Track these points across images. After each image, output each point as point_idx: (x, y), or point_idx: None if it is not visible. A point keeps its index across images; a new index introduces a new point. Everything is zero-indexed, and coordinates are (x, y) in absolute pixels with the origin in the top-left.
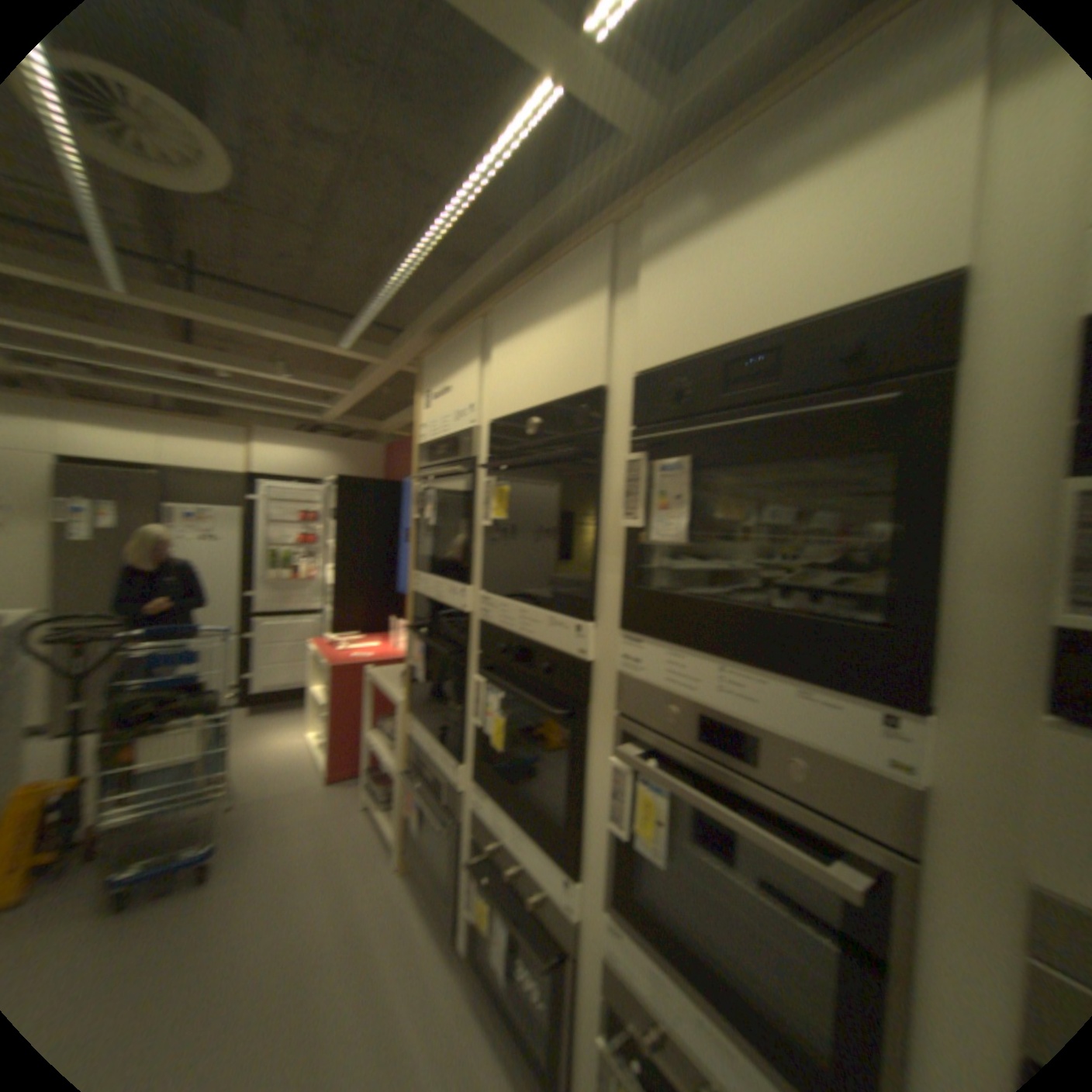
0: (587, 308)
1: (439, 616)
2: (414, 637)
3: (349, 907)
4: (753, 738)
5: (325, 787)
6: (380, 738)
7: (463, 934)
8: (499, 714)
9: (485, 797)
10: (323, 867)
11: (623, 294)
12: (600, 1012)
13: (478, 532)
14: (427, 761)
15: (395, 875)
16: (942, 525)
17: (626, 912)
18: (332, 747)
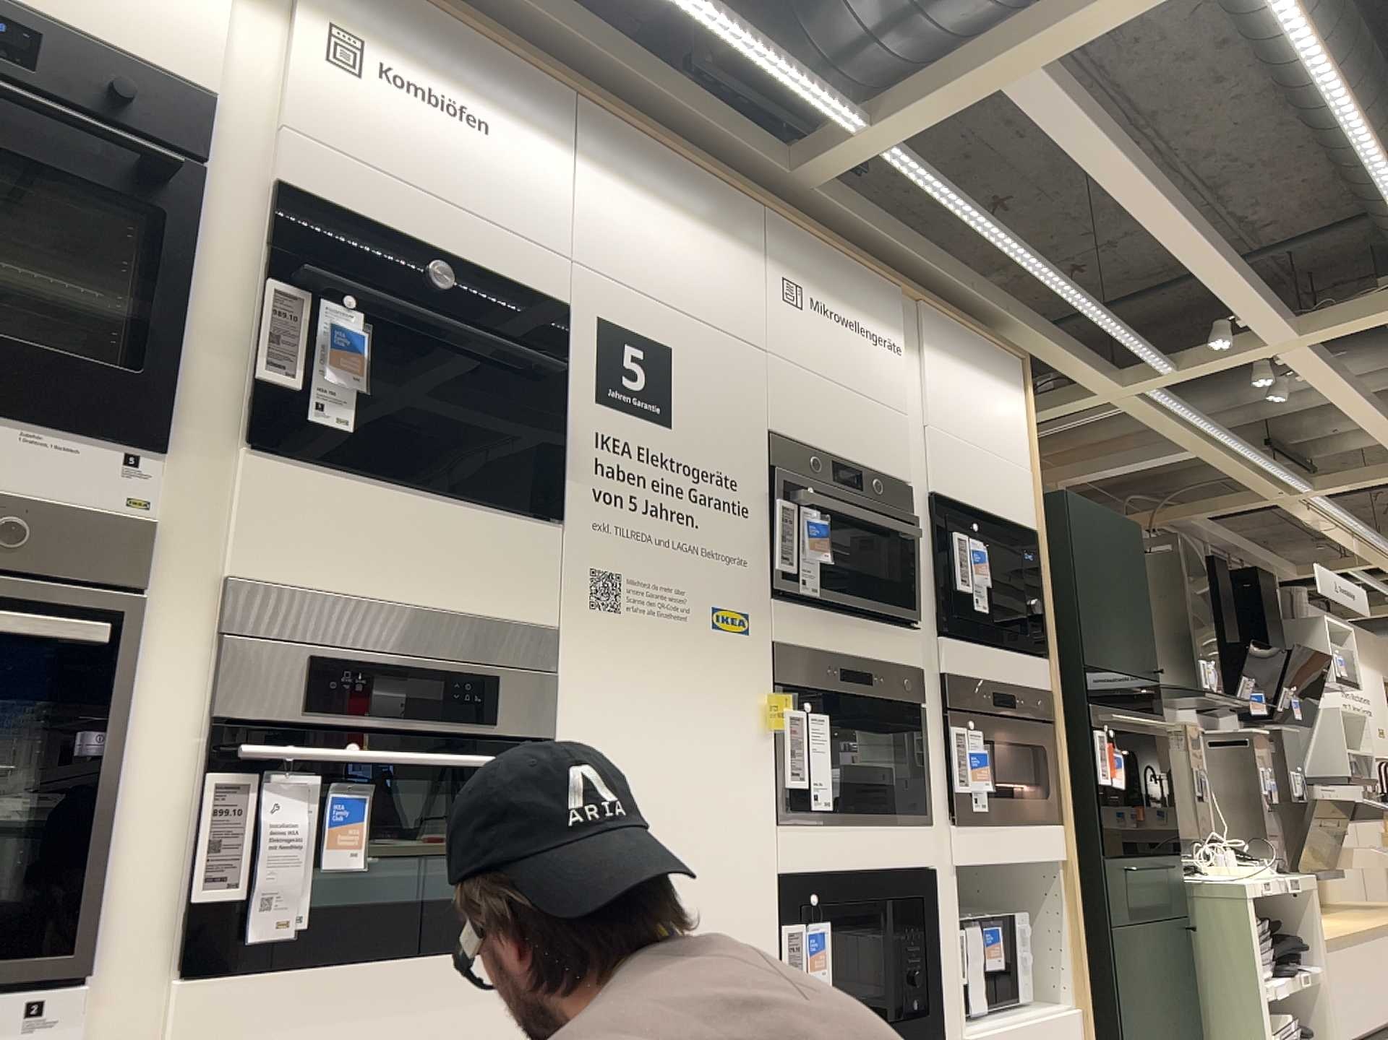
0: None
1: None
2: None
3: None
4: None
5: None
6: None
7: None
8: None
9: None
10: None
11: None
12: None
13: None
14: None
15: None
16: (186, 289)
17: None
18: None
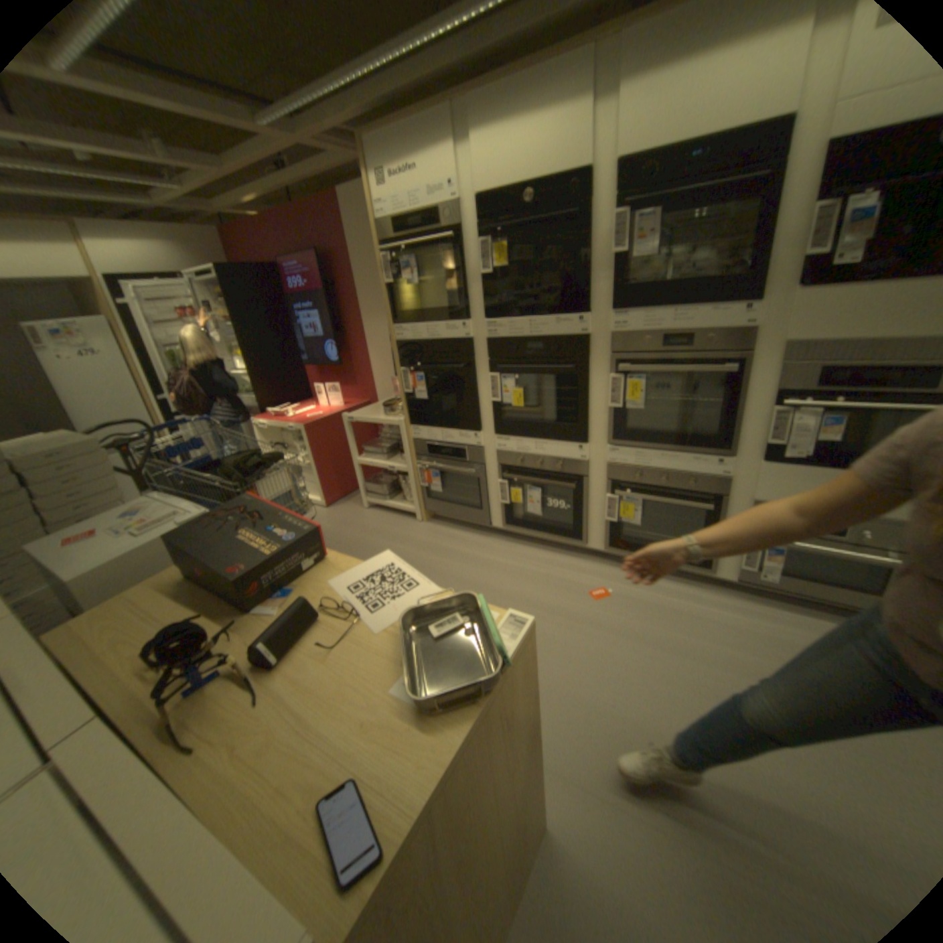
0: (576, 107)
1: (441, 348)
2: (410, 371)
3: (414, 539)
4: (688, 336)
5: (329, 506)
6: (372, 457)
7: (499, 514)
8: (517, 387)
9: (511, 436)
10: (378, 533)
11: (605, 99)
12: (606, 485)
13: (474, 280)
14: (445, 443)
15: (425, 520)
16: (773, 226)
17: (621, 436)
18: (325, 479)
